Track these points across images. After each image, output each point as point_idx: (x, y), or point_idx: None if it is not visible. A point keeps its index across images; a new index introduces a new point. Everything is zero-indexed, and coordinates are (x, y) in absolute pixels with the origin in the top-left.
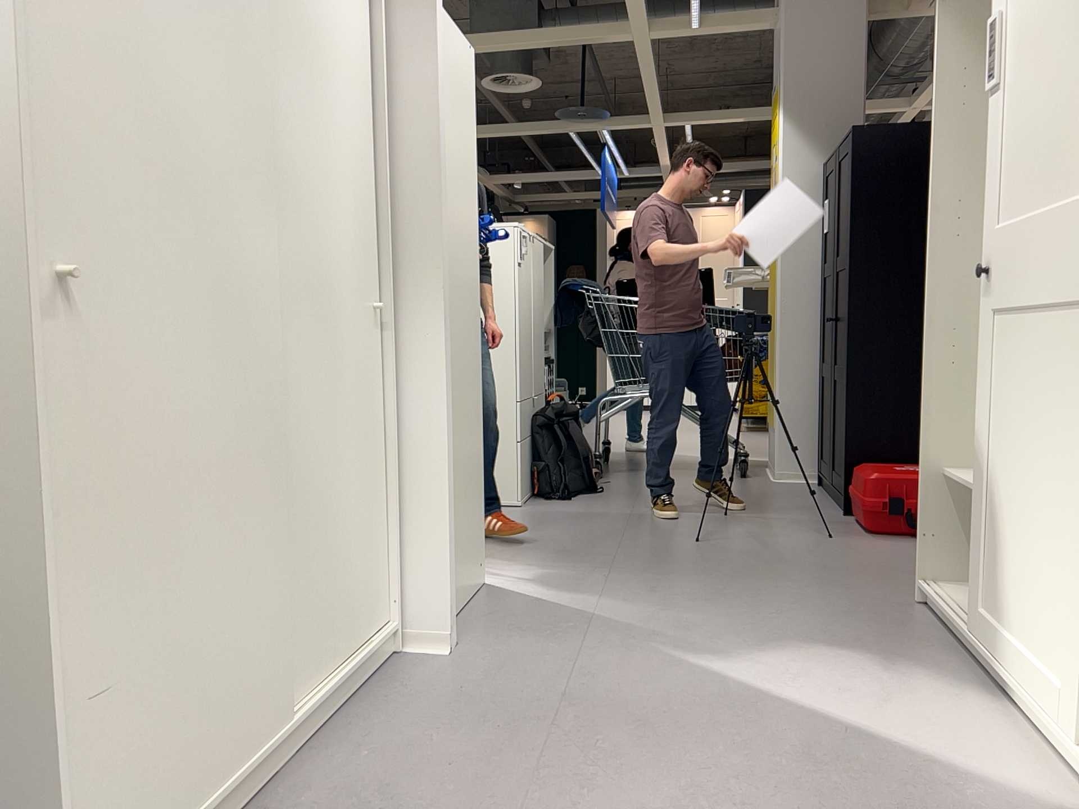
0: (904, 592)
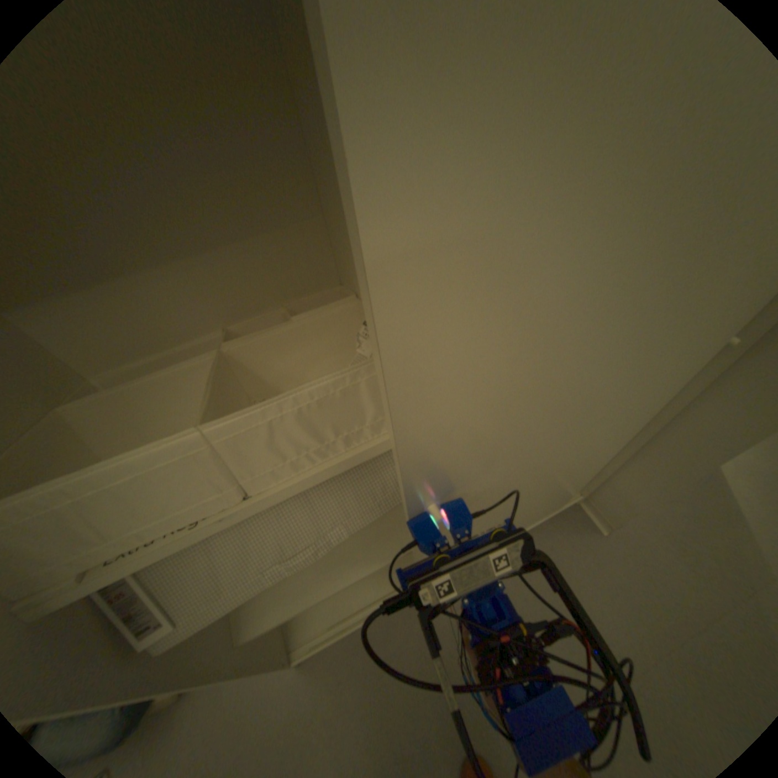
0: None
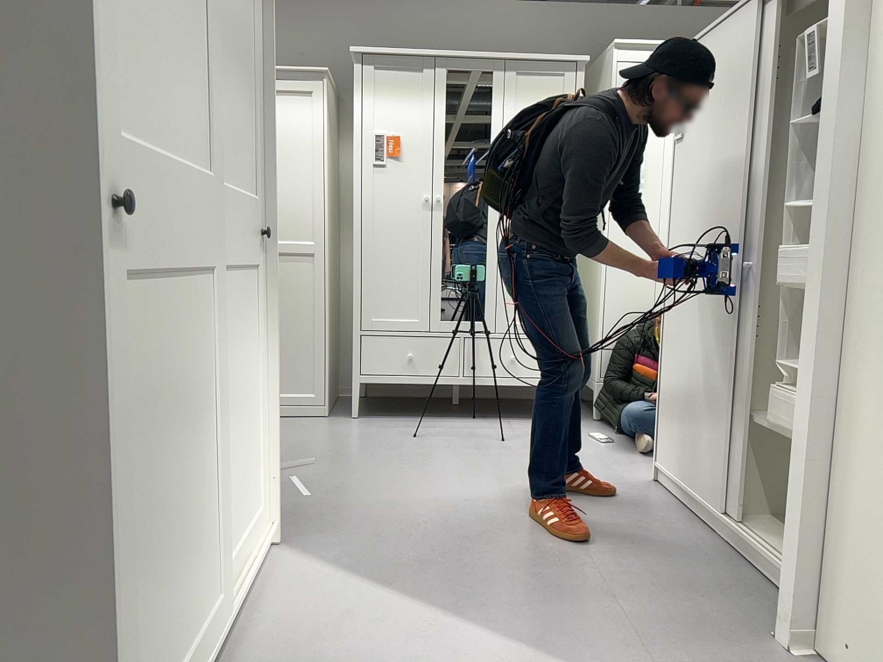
0: None
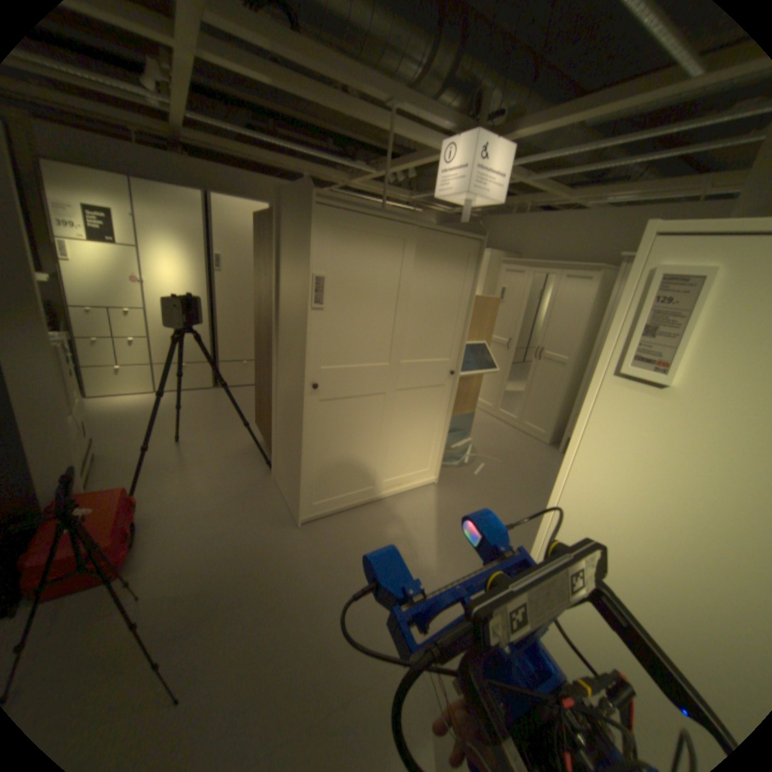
0: (286, 533)
